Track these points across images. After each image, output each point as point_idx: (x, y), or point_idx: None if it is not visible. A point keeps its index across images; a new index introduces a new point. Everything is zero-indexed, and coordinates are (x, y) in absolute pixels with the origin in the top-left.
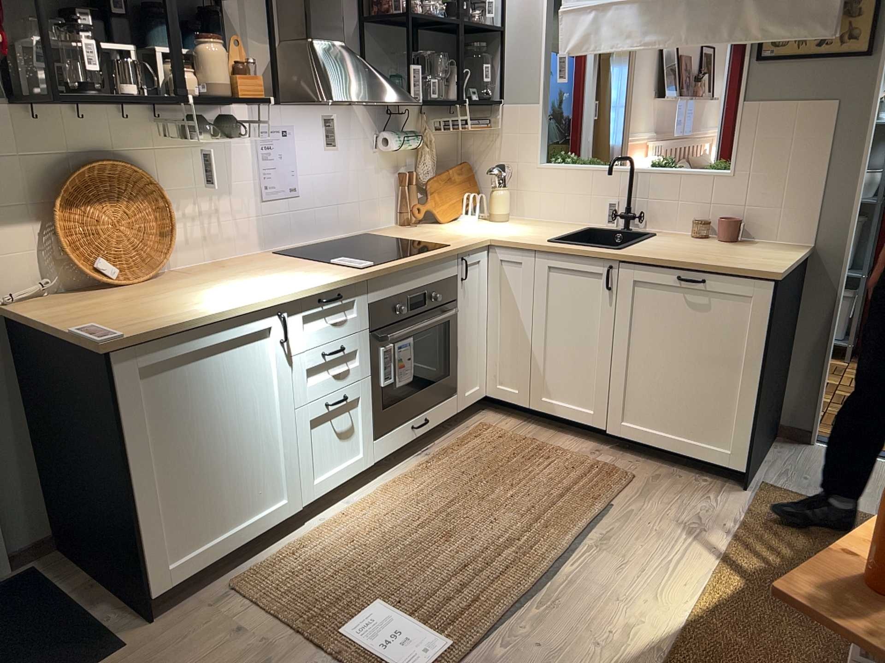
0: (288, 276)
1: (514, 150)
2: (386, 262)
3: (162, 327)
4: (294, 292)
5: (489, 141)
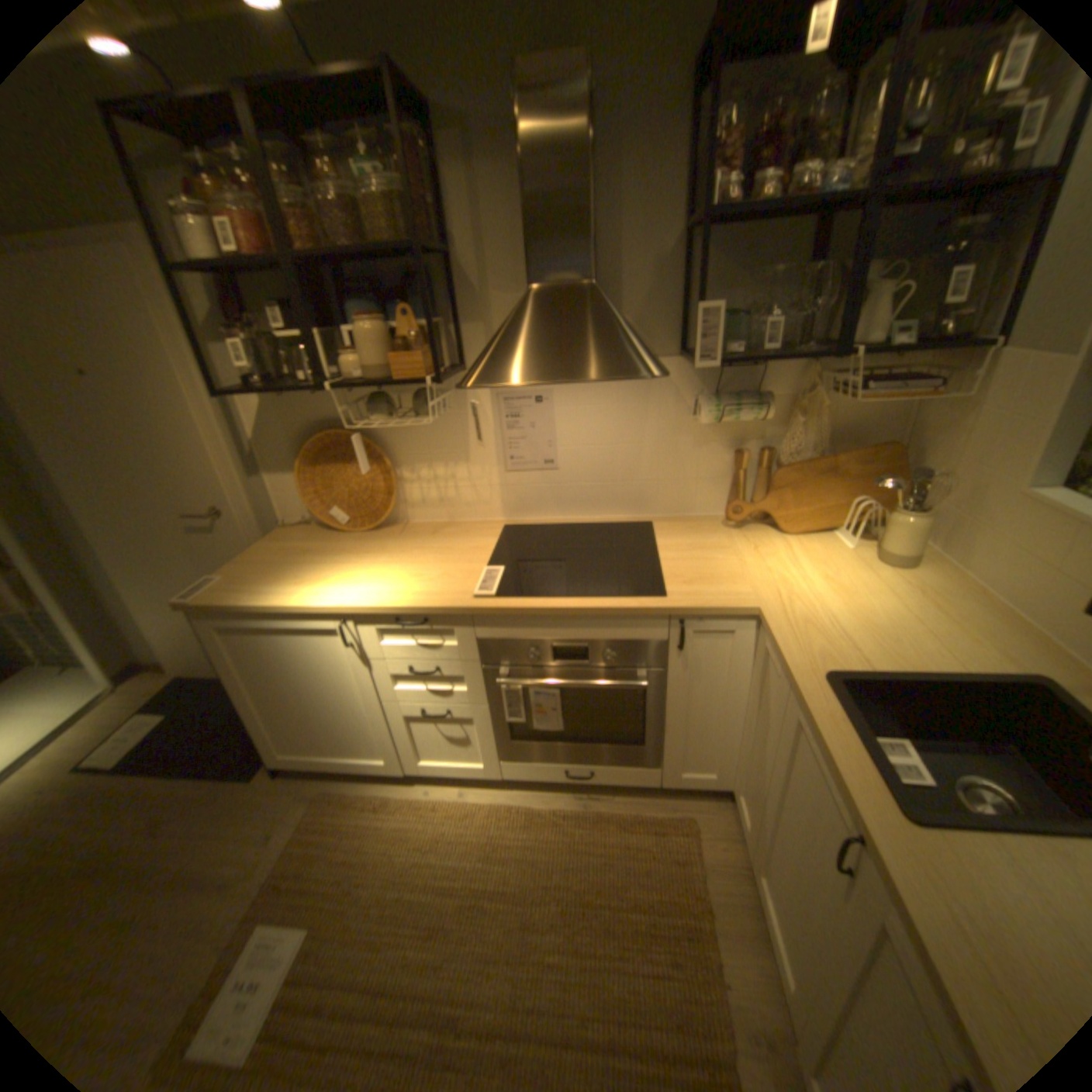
0: (418, 574)
1: (990, 443)
2: (515, 599)
3: (219, 605)
4: (354, 607)
5: (958, 412)
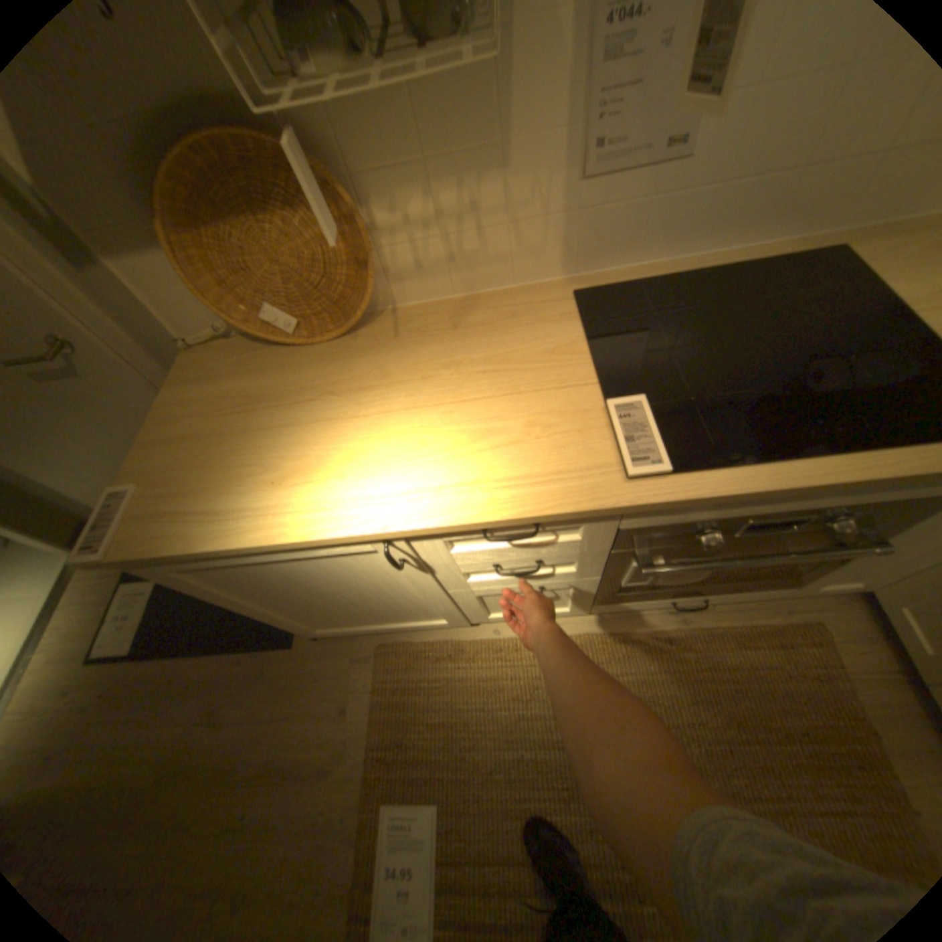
0: (484, 426)
1: None
2: (715, 471)
3: (162, 549)
4: (411, 526)
5: None
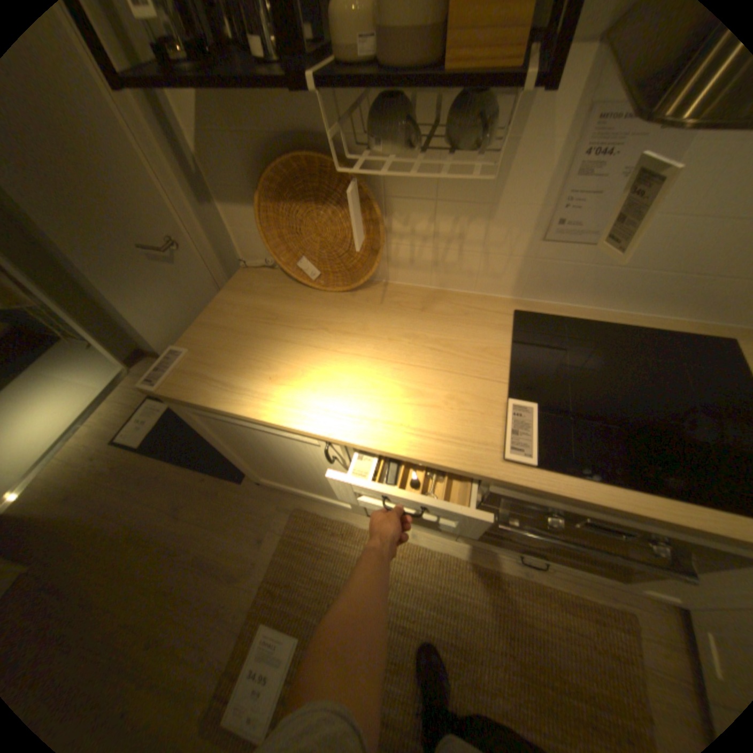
0: (419, 388)
1: None
2: (570, 478)
3: (189, 399)
4: (347, 441)
5: None
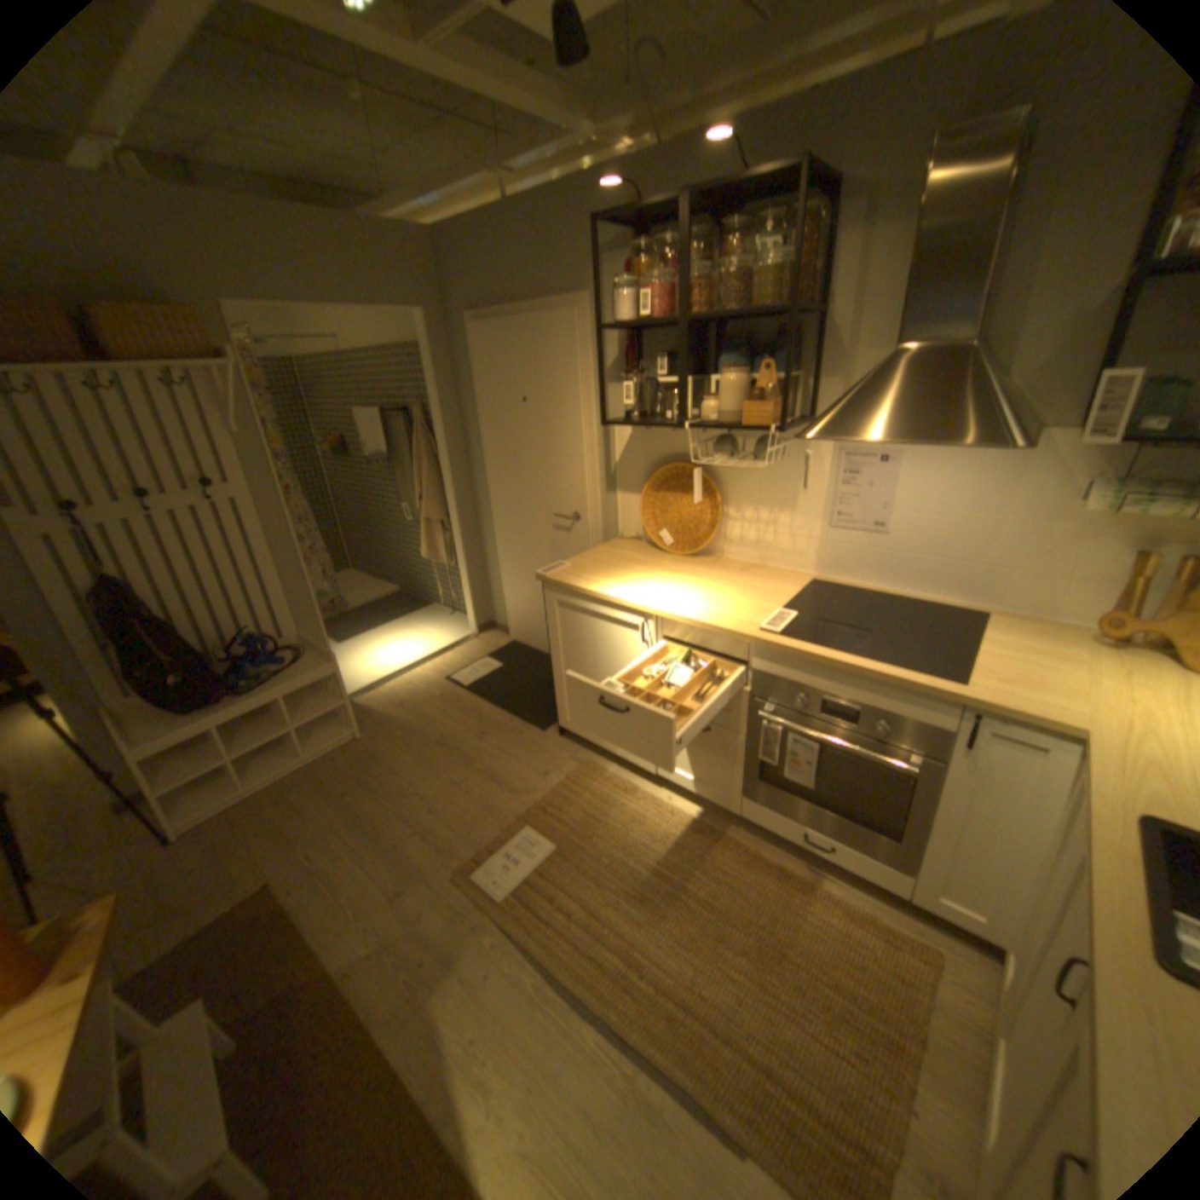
0: (717, 599)
1: None
2: (798, 642)
3: (566, 582)
4: (658, 610)
5: None
